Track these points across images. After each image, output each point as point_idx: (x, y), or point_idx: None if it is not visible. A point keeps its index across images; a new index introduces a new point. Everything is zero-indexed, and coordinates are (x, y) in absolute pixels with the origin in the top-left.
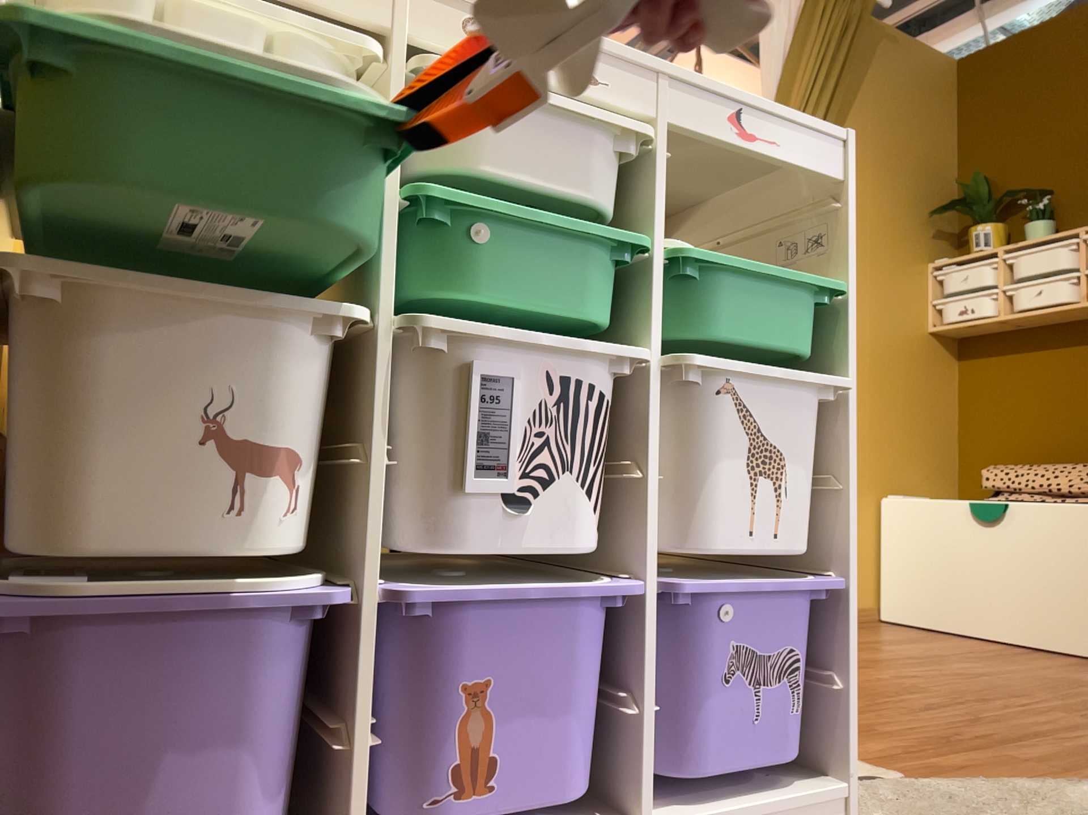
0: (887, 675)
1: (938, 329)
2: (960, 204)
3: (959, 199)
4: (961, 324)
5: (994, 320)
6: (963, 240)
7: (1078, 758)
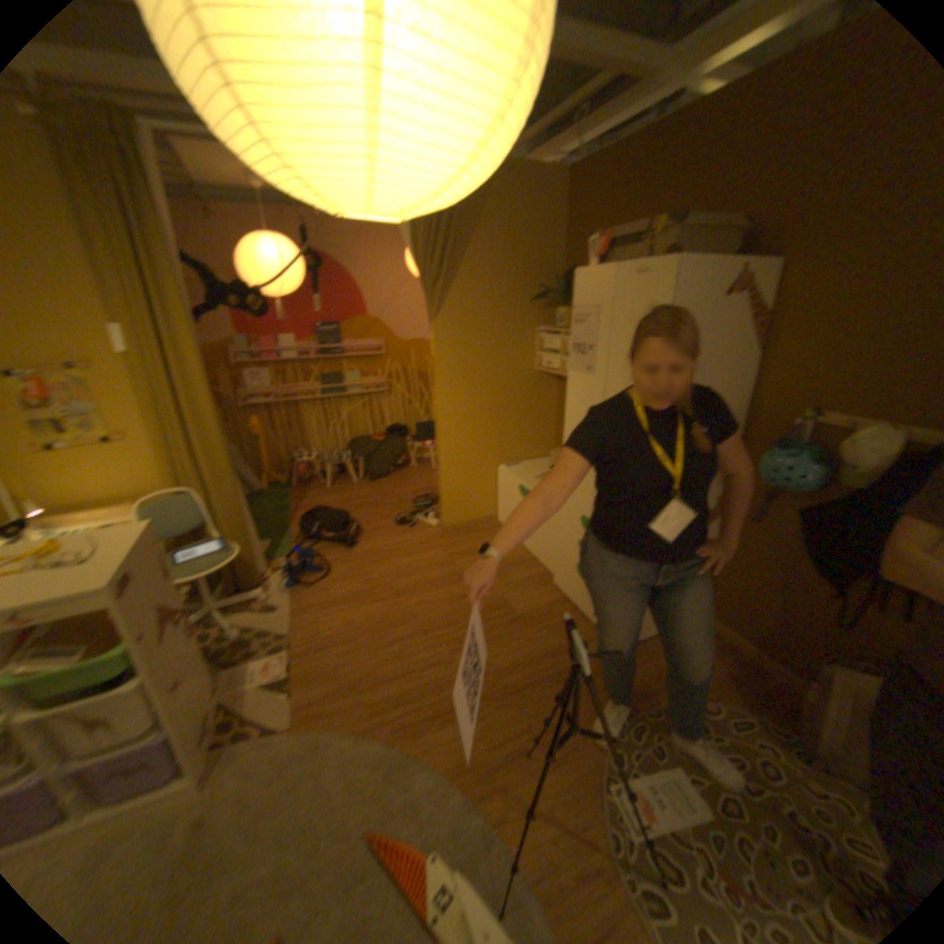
0: (413, 607)
1: (541, 371)
2: (553, 293)
3: (558, 285)
4: (548, 372)
5: (560, 375)
6: (556, 315)
7: (385, 711)
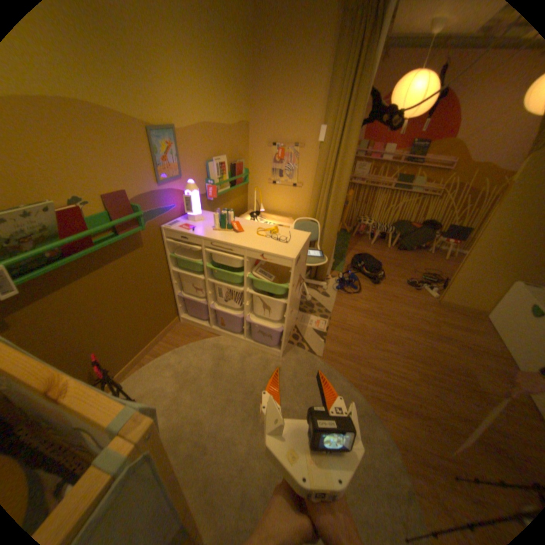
0: (404, 338)
1: None
2: None
3: None
4: None
5: None
6: None
7: (371, 383)
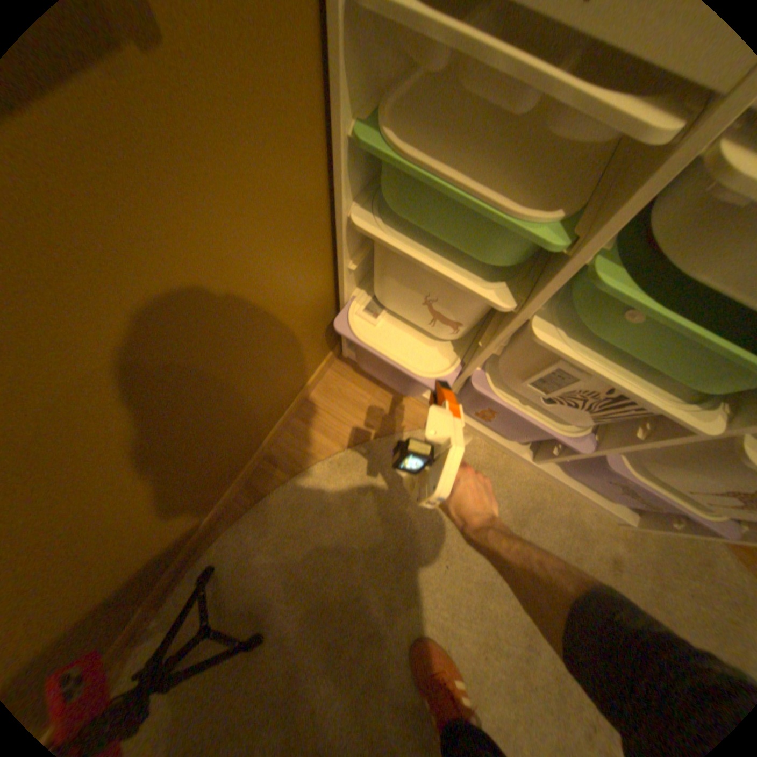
0: None
1: None
2: None
3: None
4: None
5: None
6: None
7: None
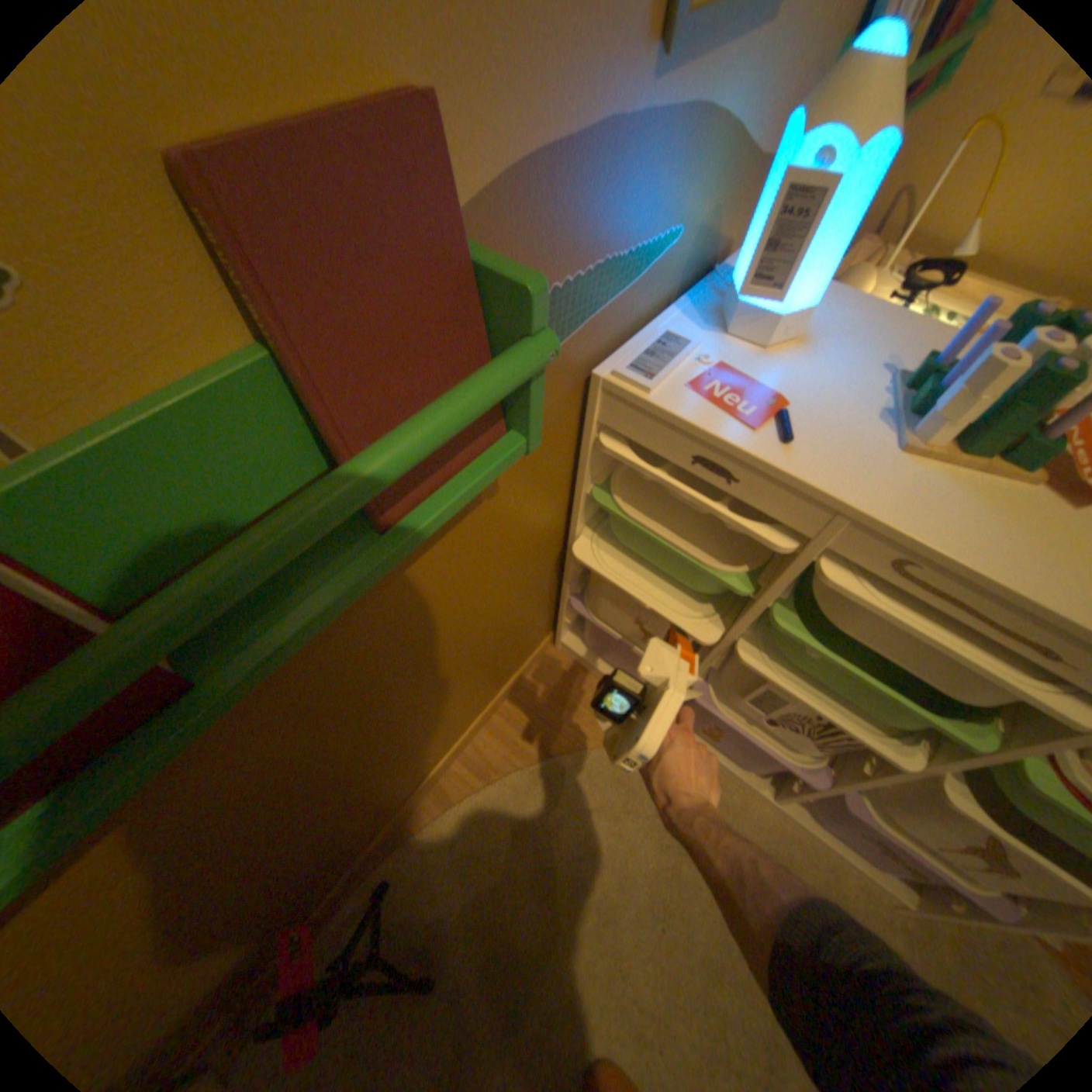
0: None
1: None
2: None
3: None
4: None
5: None
6: None
7: None
